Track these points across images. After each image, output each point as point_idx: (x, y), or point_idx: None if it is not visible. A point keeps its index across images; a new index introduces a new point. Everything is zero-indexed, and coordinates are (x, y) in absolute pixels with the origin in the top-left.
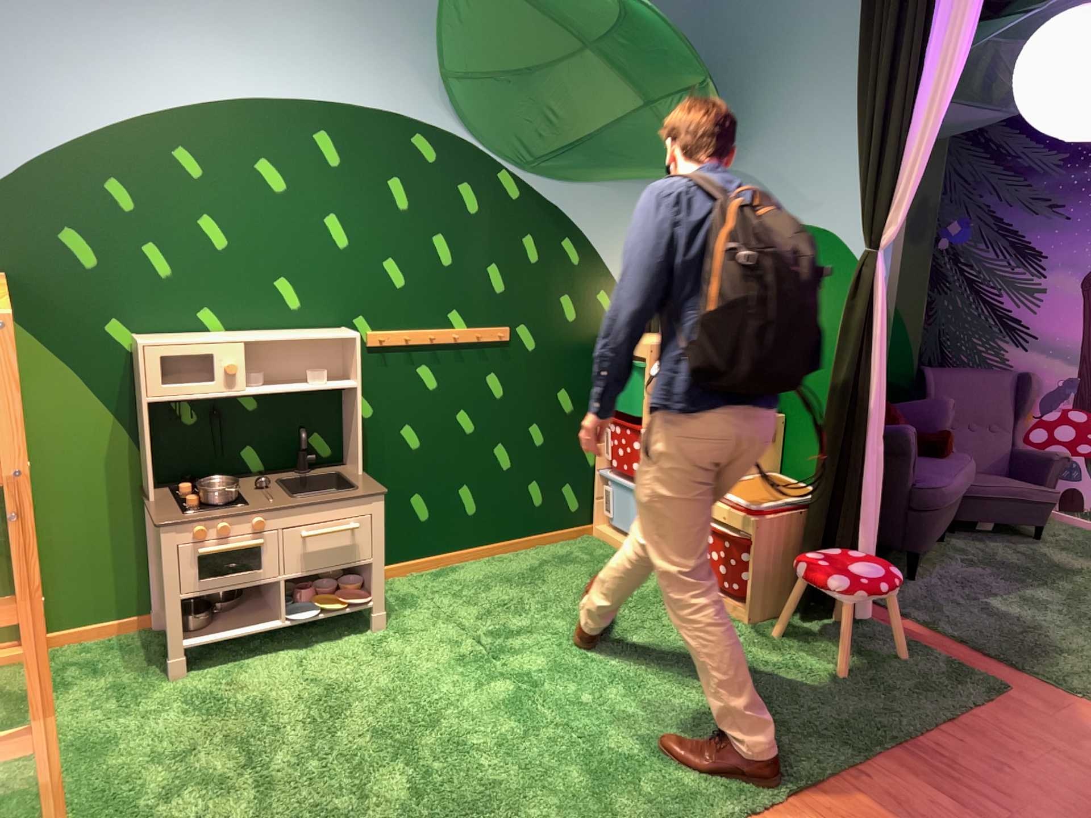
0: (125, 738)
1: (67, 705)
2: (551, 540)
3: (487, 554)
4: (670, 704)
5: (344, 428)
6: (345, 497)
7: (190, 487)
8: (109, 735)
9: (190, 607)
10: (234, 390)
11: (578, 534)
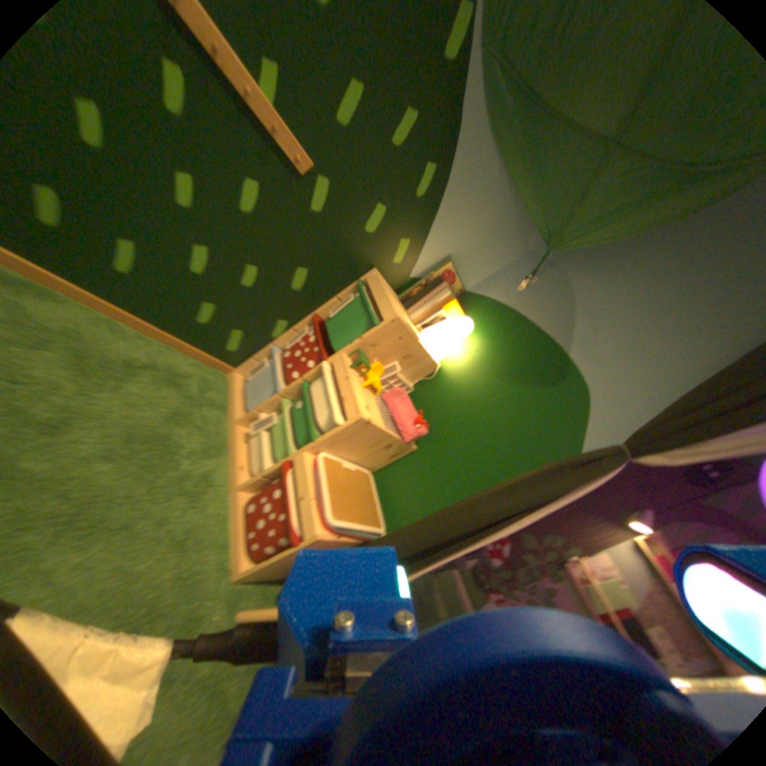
0: None
1: None
2: (190, 354)
3: (110, 315)
4: None
5: None
6: None
7: None
8: None
9: None
10: None
11: (218, 367)
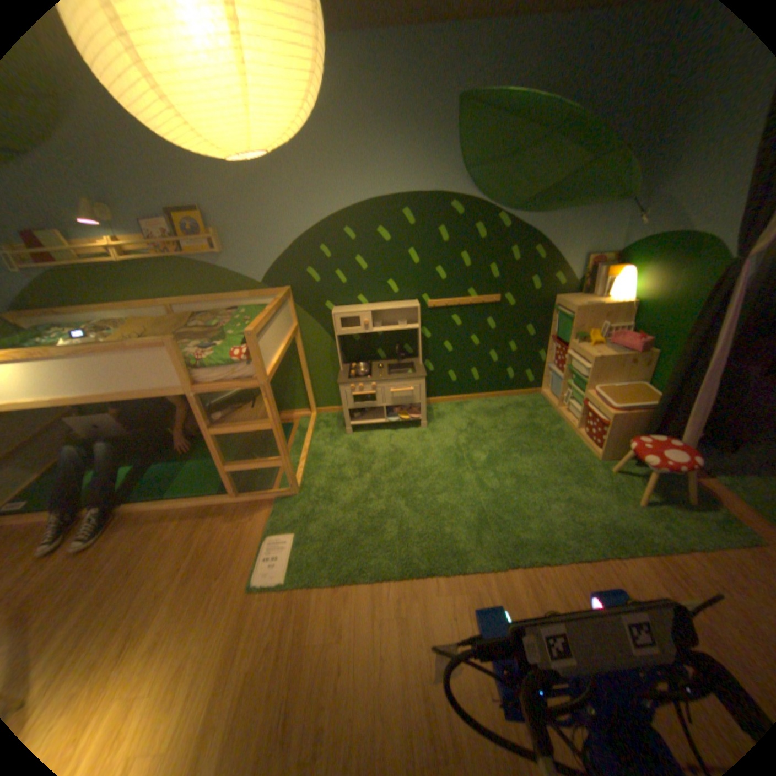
0: (322, 457)
1: (310, 440)
2: (517, 395)
3: (482, 399)
4: (533, 501)
5: (416, 343)
6: (405, 378)
7: (352, 366)
8: (318, 454)
9: (348, 414)
10: (365, 331)
11: (532, 394)
